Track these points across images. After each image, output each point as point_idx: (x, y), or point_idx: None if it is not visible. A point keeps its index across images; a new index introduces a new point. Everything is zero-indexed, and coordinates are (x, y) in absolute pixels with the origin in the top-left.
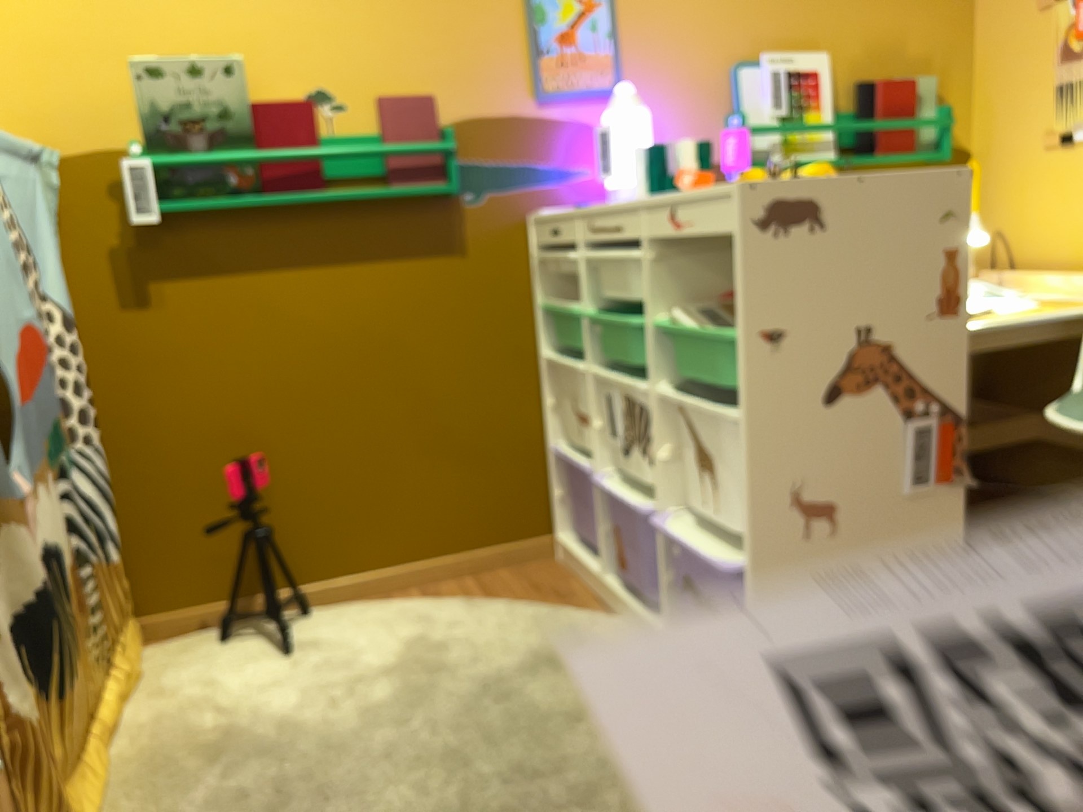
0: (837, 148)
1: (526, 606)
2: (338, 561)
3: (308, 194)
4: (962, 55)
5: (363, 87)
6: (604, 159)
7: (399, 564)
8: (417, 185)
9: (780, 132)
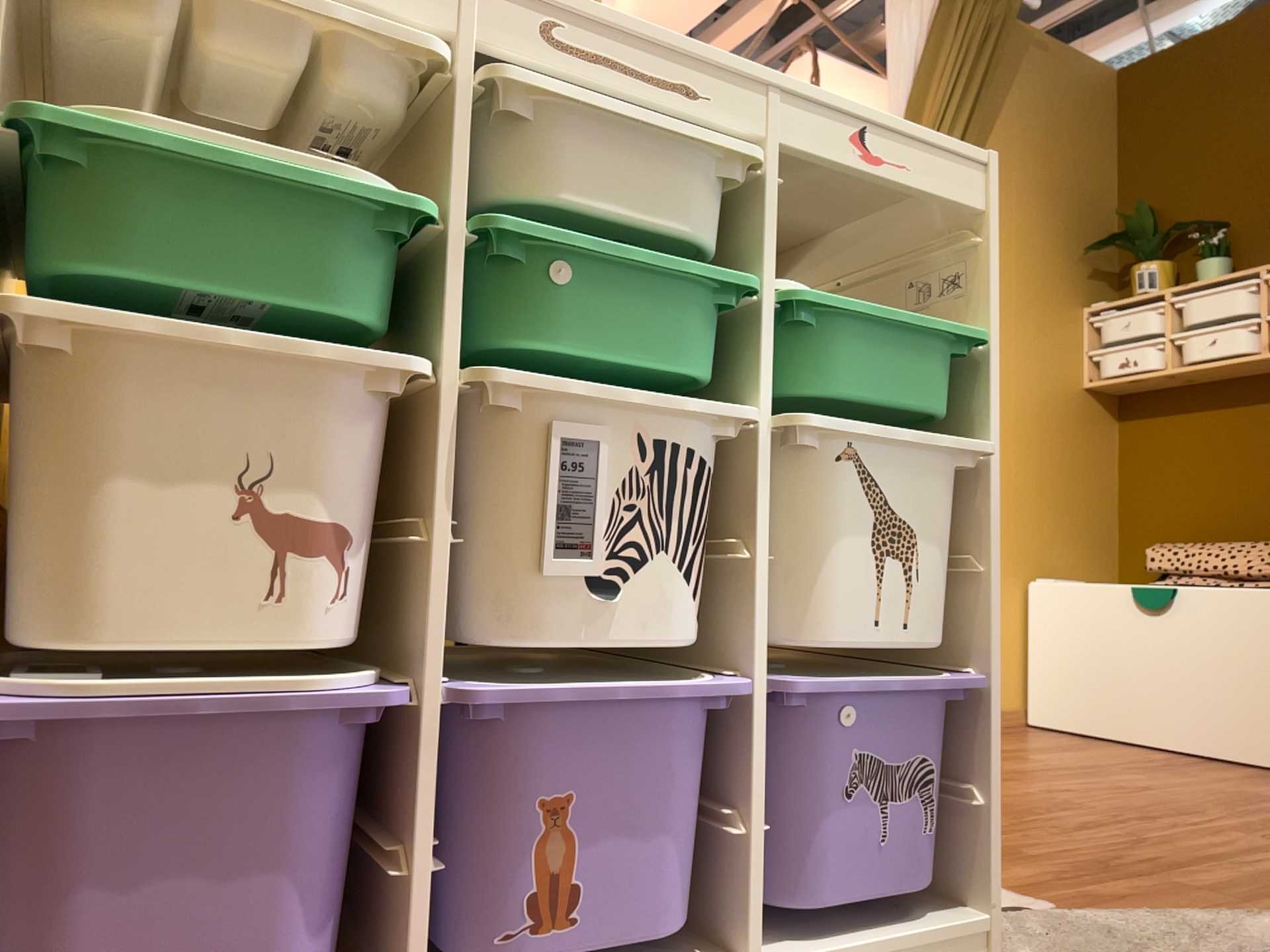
0: None
1: None
2: None
3: None
4: None
5: None
6: None
7: None
8: None
9: None
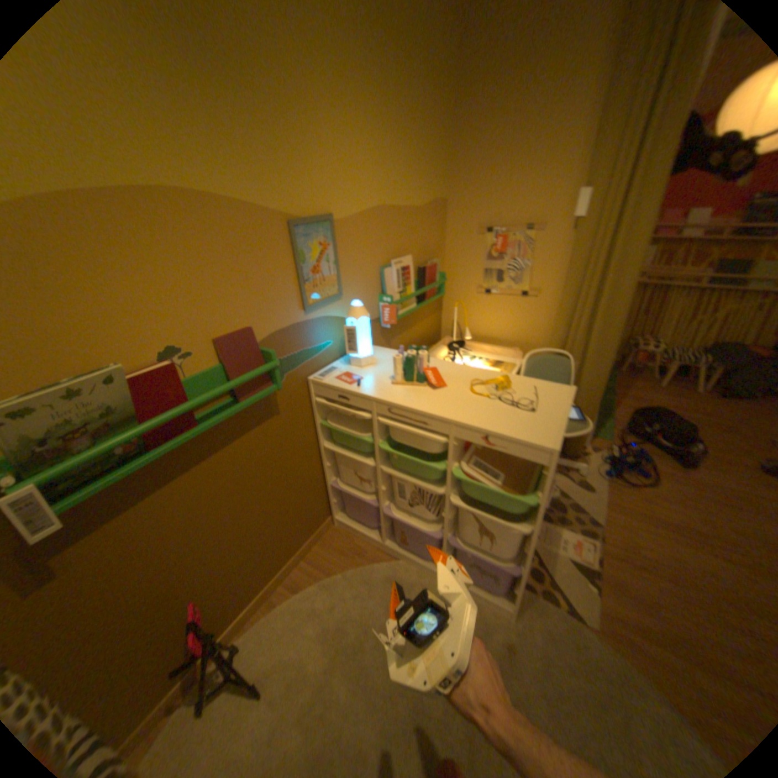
0: (416, 301)
1: (351, 571)
2: (239, 607)
3: (189, 433)
4: (443, 246)
5: (203, 335)
6: (351, 343)
7: (269, 581)
8: (258, 393)
9: (400, 300)
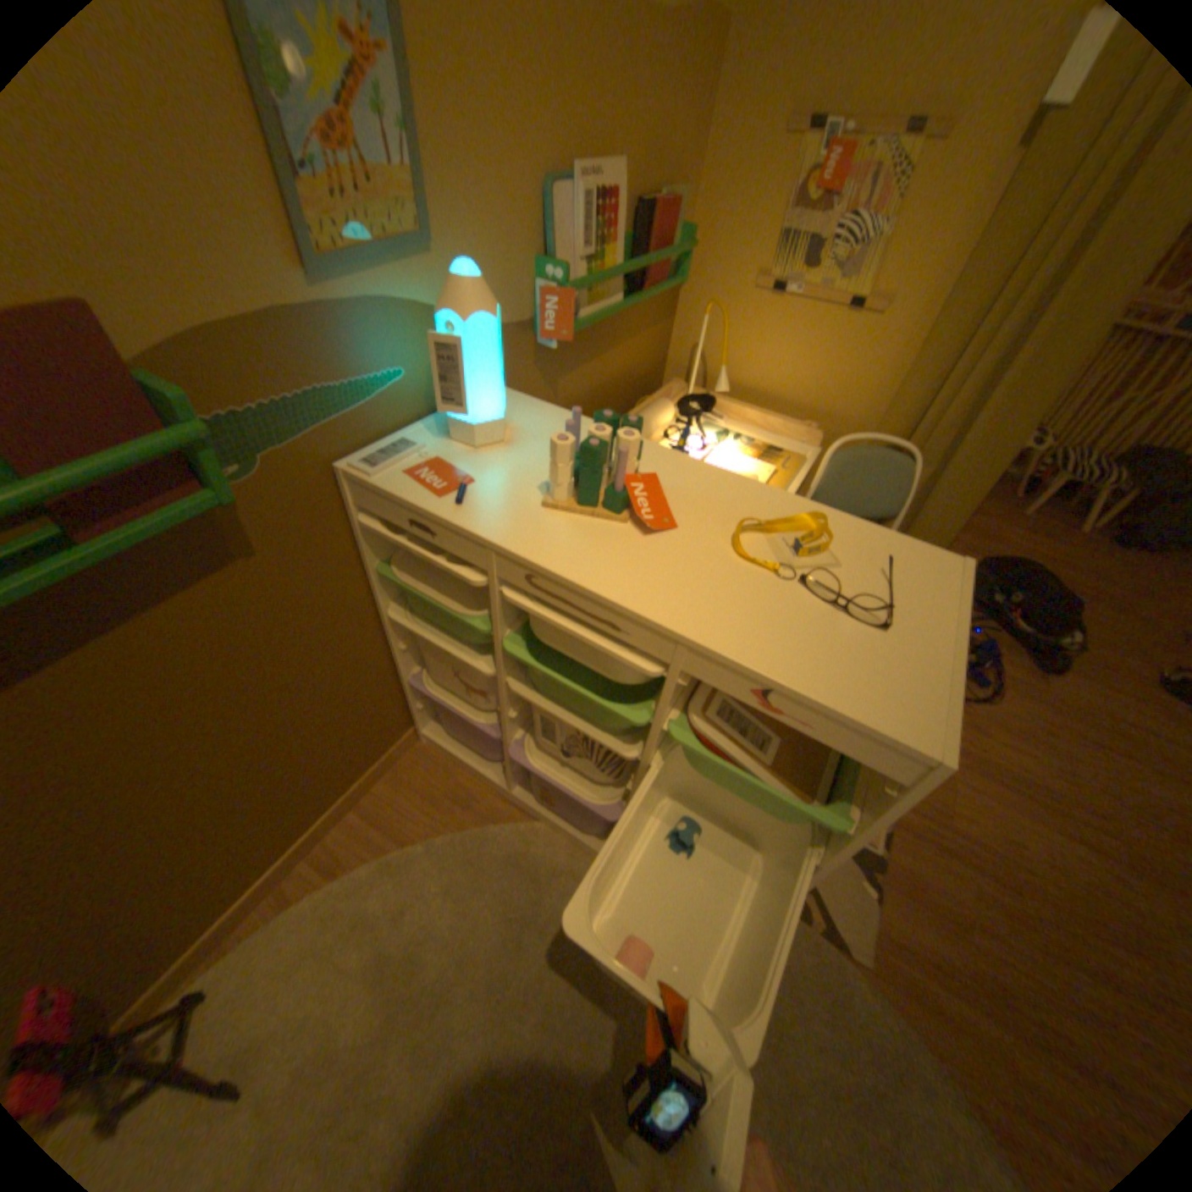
0: (624, 287)
1: (444, 837)
2: (205, 918)
3: None
4: (700, 153)
5: None
6: (448, 383)
7: (277, 859)
8: (144, 513)
9: (588, 278)
